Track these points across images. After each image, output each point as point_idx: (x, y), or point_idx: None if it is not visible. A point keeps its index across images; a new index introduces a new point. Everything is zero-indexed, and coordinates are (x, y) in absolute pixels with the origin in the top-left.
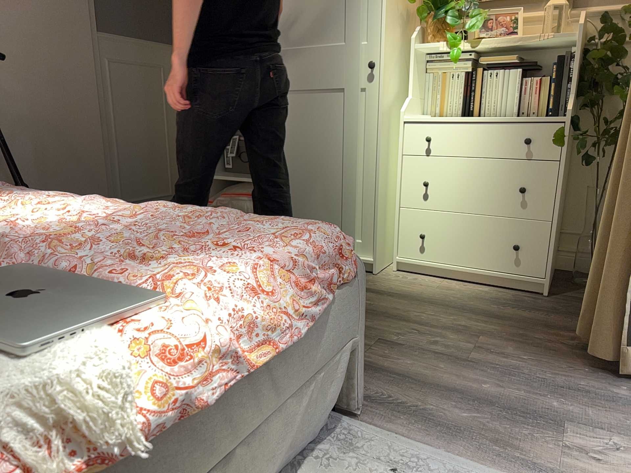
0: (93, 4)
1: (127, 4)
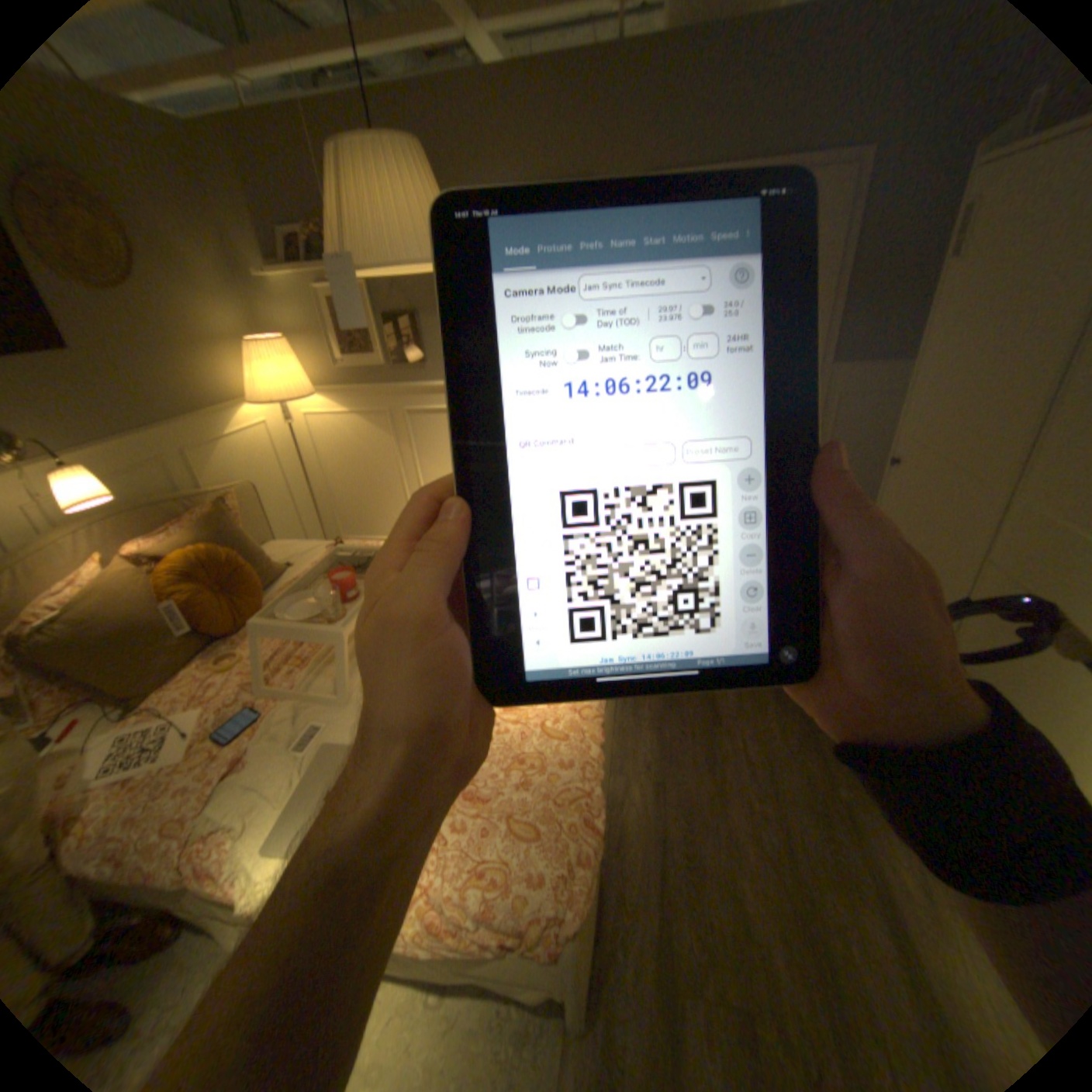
0: (834, 330)
1: (899, 314)
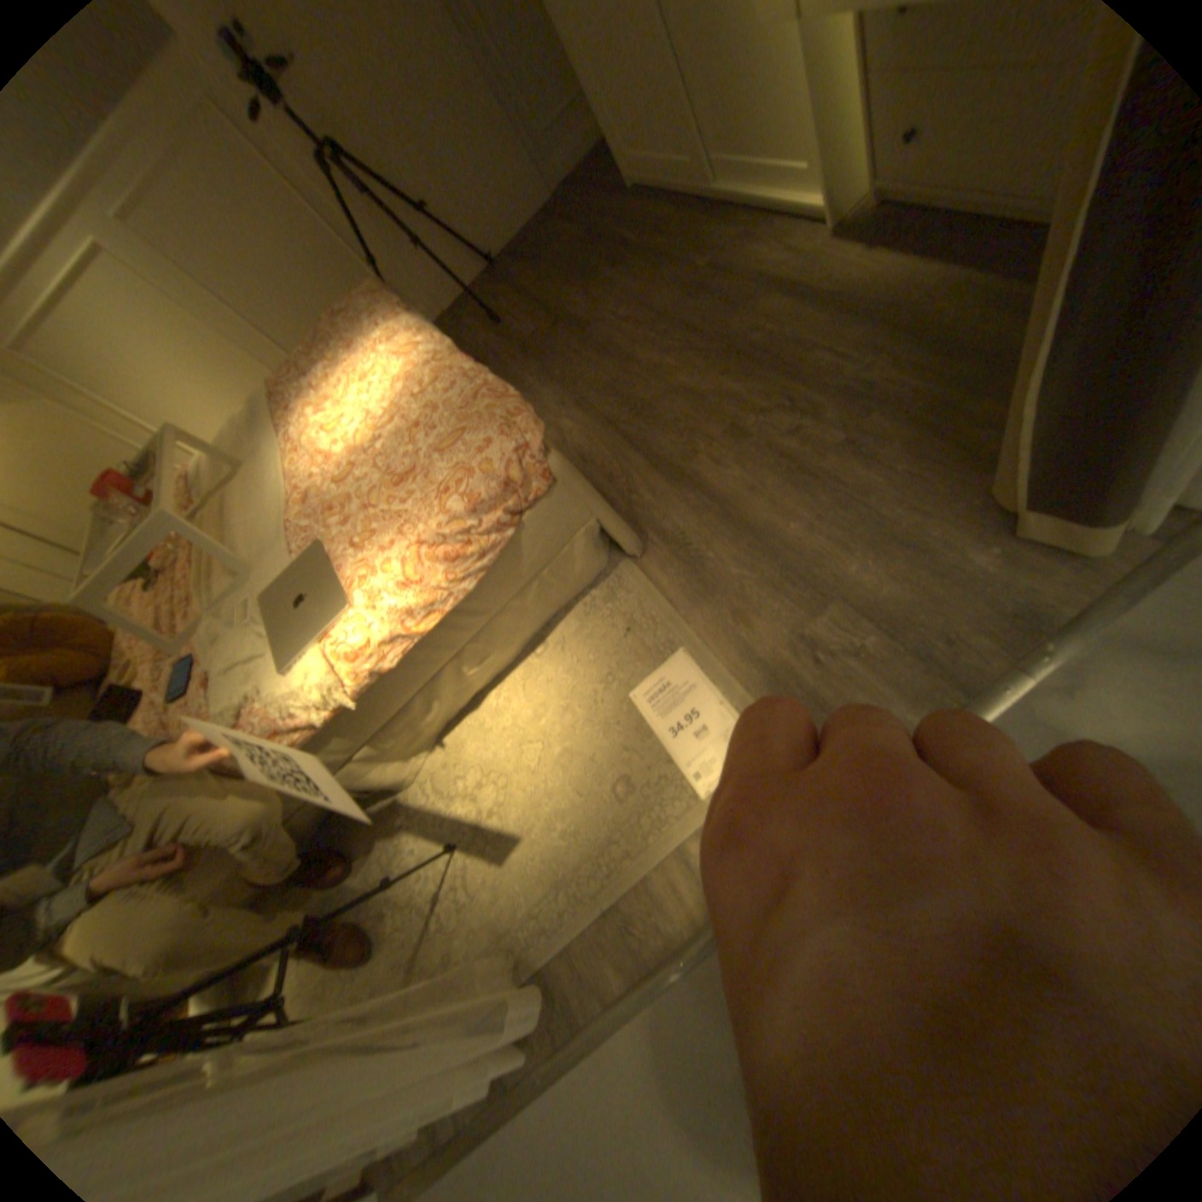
0: None
1: None
